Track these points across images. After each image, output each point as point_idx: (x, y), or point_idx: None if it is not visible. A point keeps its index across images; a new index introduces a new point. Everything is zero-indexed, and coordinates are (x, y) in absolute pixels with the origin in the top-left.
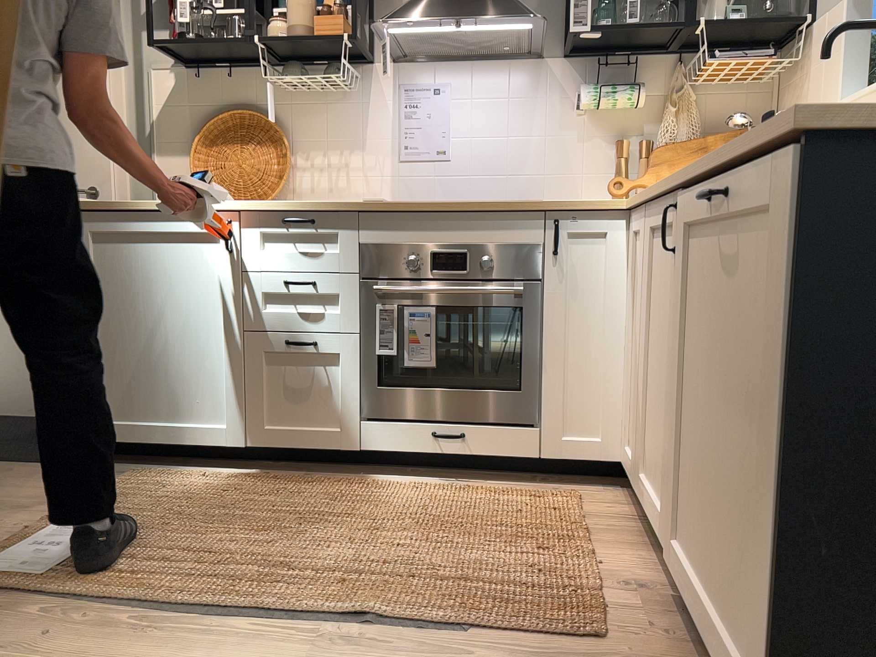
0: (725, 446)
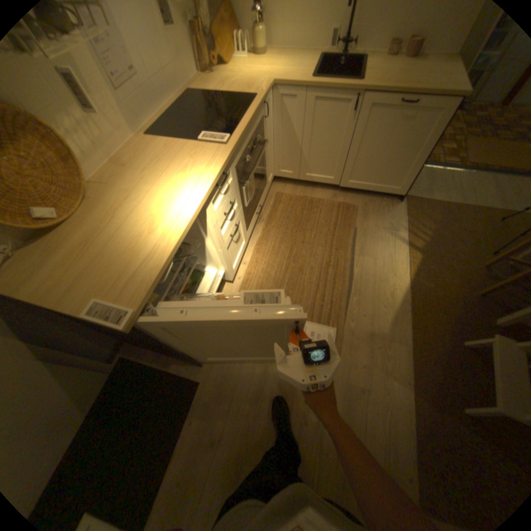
0: (384, 157)
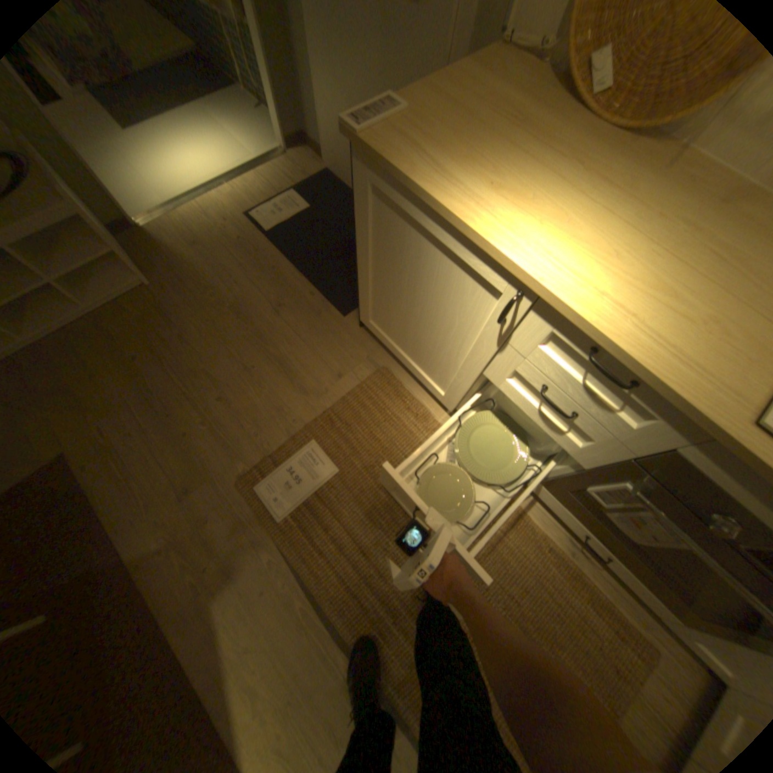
0: None
